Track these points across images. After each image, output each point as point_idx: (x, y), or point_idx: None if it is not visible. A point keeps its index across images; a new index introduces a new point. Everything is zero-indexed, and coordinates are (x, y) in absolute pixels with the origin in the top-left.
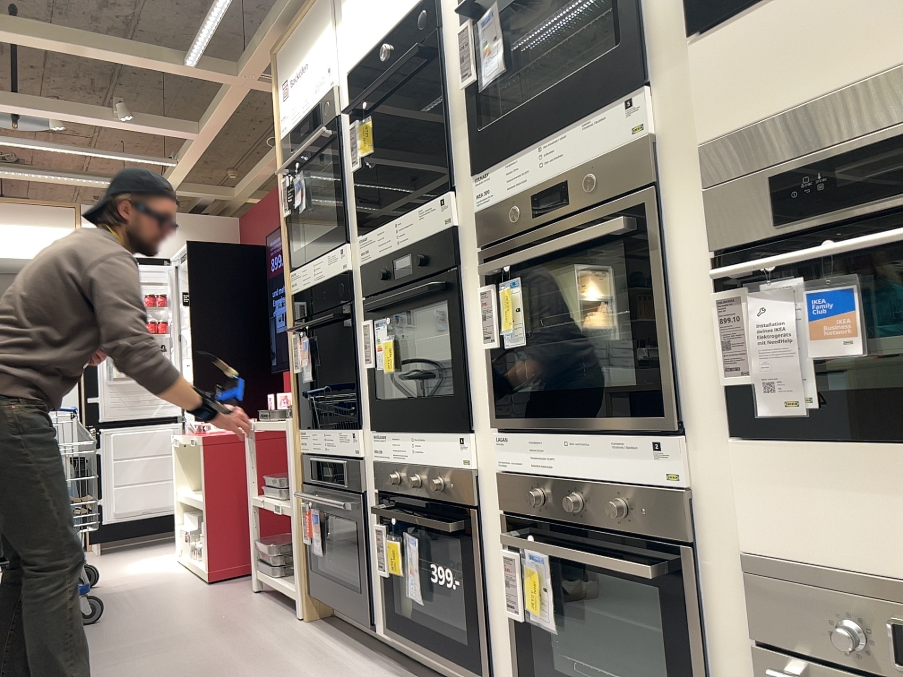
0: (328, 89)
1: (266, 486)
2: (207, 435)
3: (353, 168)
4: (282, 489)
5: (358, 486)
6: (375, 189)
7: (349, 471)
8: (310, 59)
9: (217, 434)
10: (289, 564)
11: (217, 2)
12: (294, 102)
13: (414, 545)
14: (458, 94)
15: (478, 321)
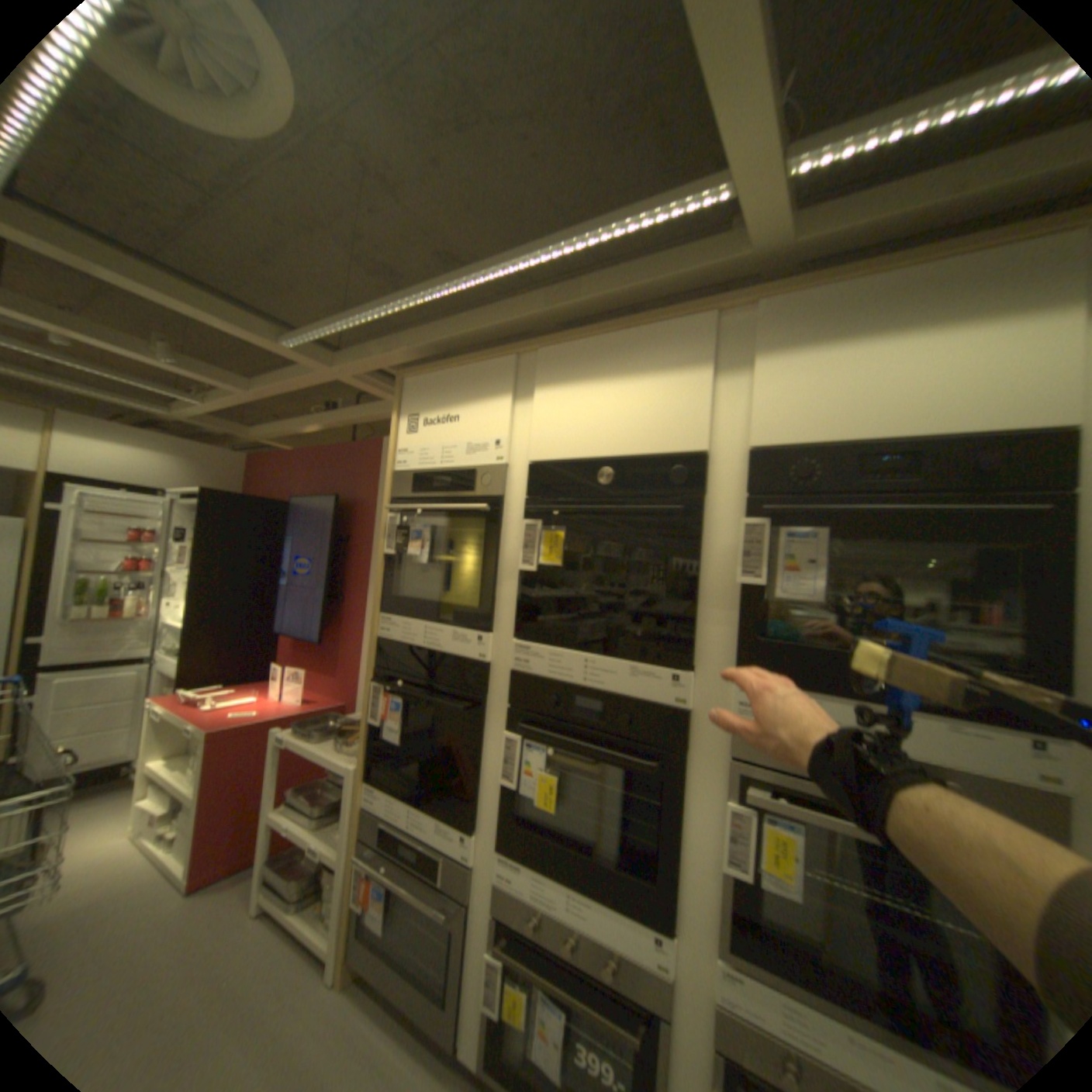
0: (493, 462)
1: (288, 809)
2: (210, 734)
3: (517, 562)
4: (313, 823)
5: (460, 897)
6: (539, 592)
7: (447, 875)
8: (465, 412)
9: (222, 730)
10: (307, 900)
11: (362, 310)
12: (425, 443)
13: (555, 1017)
14: (722, 576)
15: (708, 828)
